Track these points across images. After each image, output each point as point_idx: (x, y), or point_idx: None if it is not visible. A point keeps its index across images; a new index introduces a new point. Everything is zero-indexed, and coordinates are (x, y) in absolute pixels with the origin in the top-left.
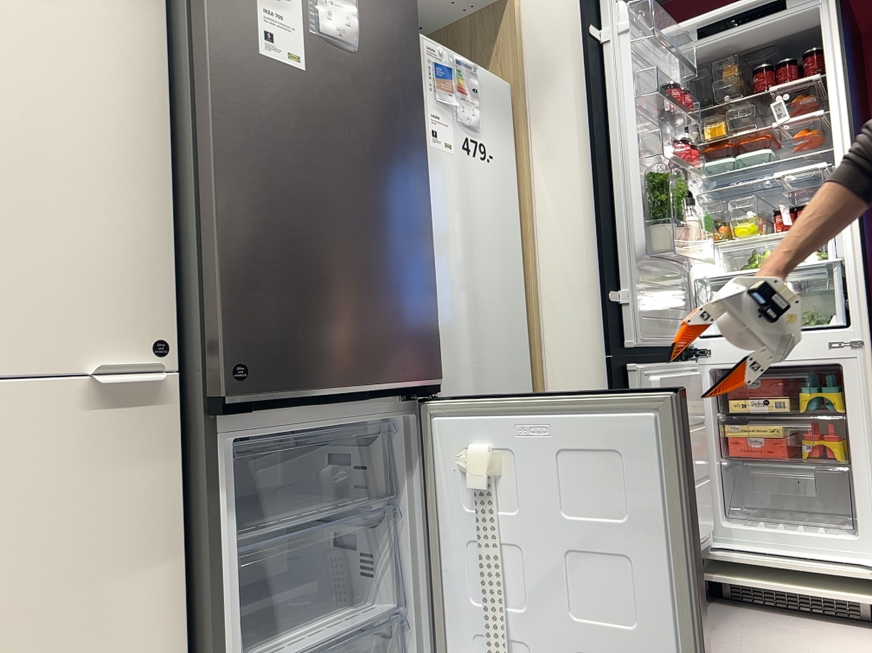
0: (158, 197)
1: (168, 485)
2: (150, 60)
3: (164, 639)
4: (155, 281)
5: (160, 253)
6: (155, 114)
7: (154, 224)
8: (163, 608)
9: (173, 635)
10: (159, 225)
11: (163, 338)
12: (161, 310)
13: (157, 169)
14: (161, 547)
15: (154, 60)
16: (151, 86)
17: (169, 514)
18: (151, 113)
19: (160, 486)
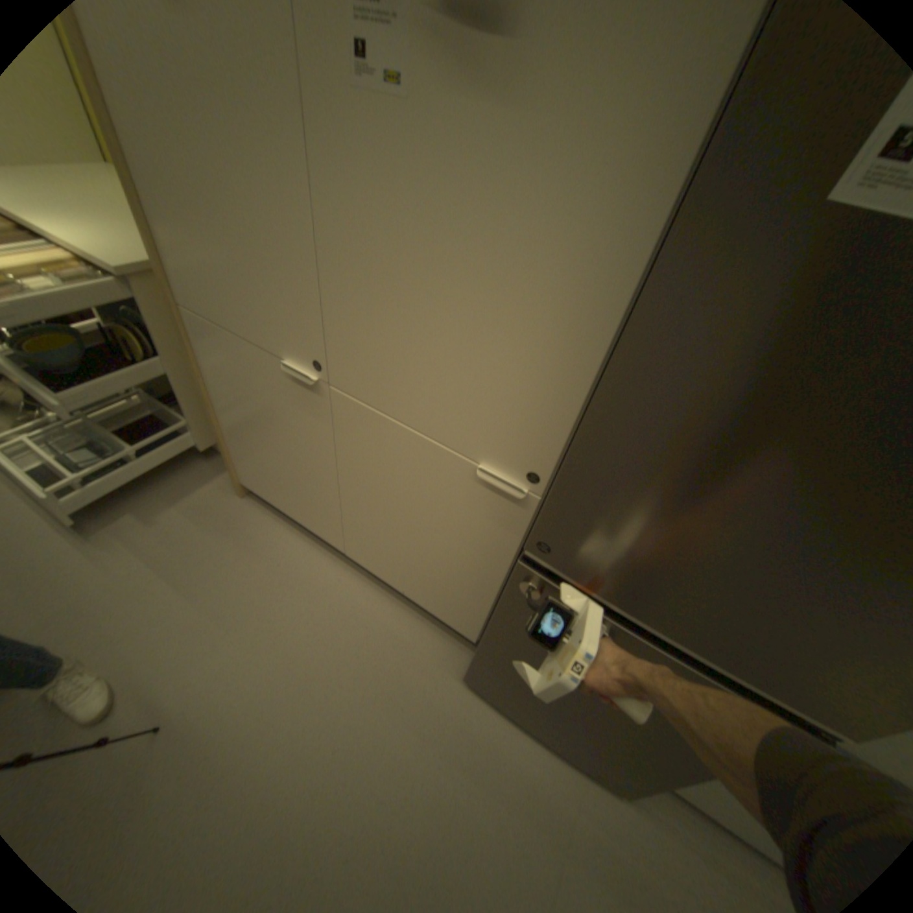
0: (587, 362)
1: (512, 542)
2: (663, 169)
3: (487, 588)
4: (552, 432)
5: (566, 413)
6: (629, 262)
7: (571, 387)
8: (490, 579)
9: (491, 591)
10: (576, 389)
11: (541, 471)
12: (549, 454)
13: (599, 333)
14: (498, 560)
15: (668, 169)
16: (642, 218)
17: (507, 553)
18: (624, 261)
19: (507, 539)
